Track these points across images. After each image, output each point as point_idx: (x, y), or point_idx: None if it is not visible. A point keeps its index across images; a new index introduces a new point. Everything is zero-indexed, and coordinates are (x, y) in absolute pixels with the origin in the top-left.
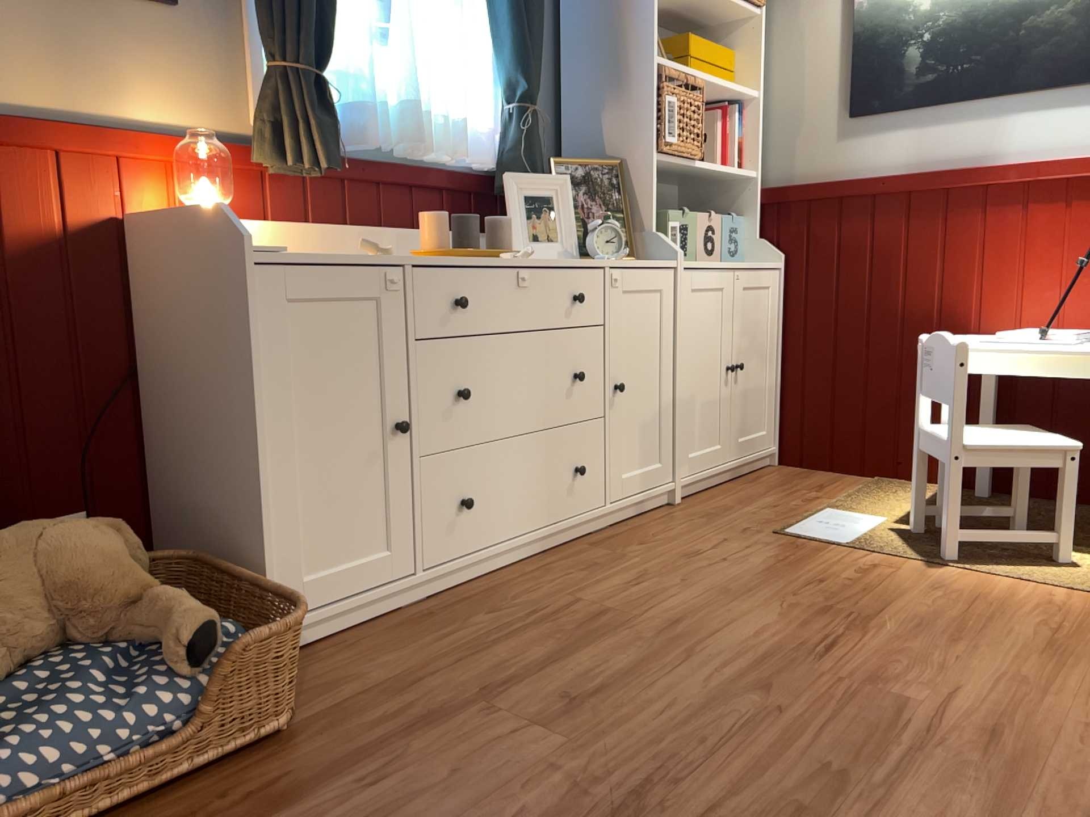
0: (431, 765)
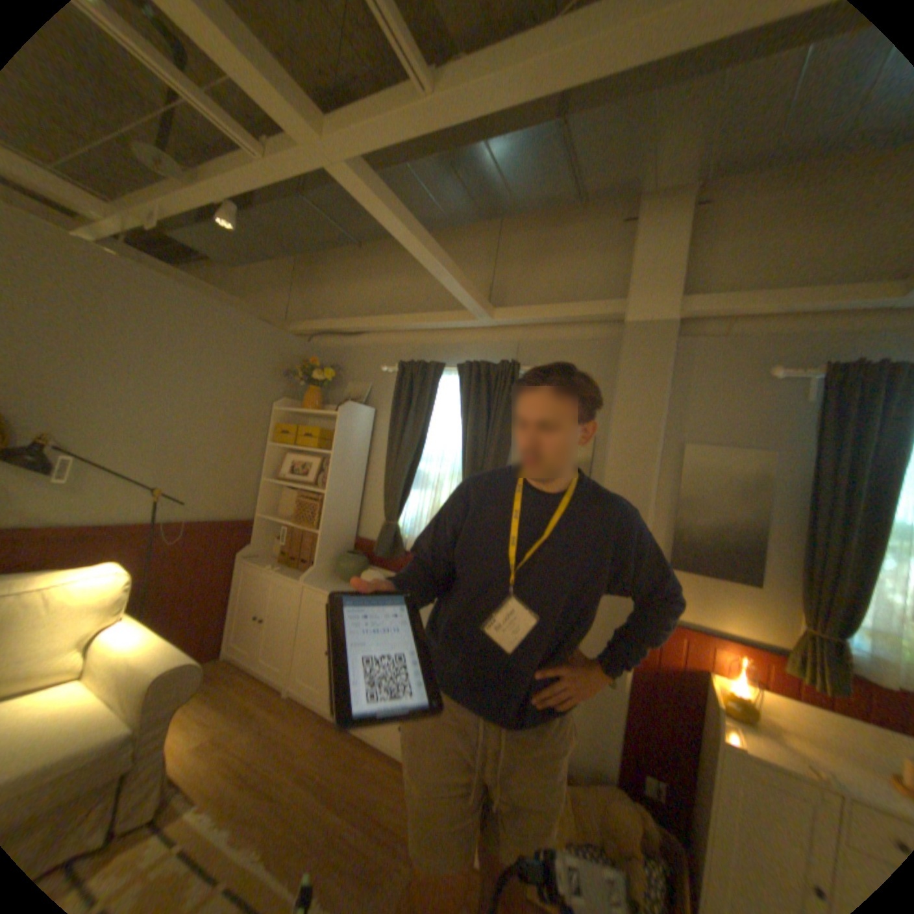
0: None
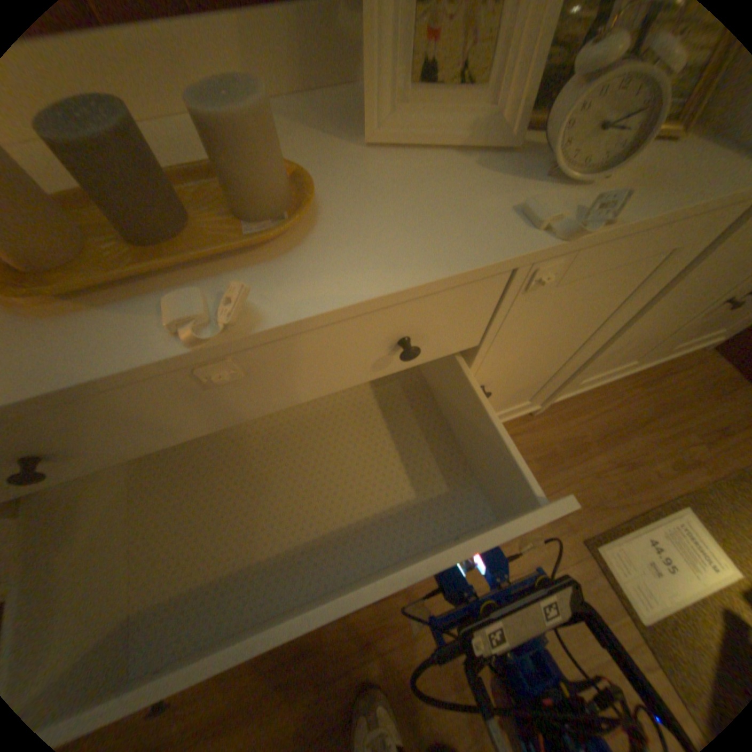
0: None
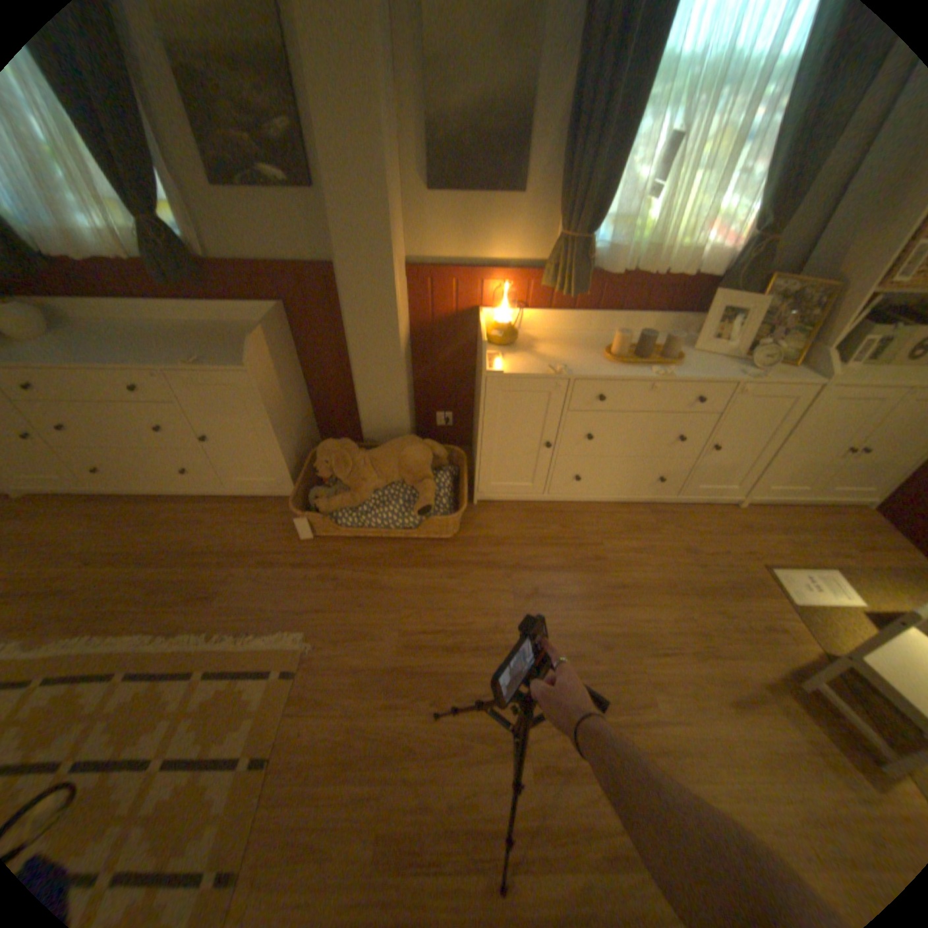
0: (470, 584)
